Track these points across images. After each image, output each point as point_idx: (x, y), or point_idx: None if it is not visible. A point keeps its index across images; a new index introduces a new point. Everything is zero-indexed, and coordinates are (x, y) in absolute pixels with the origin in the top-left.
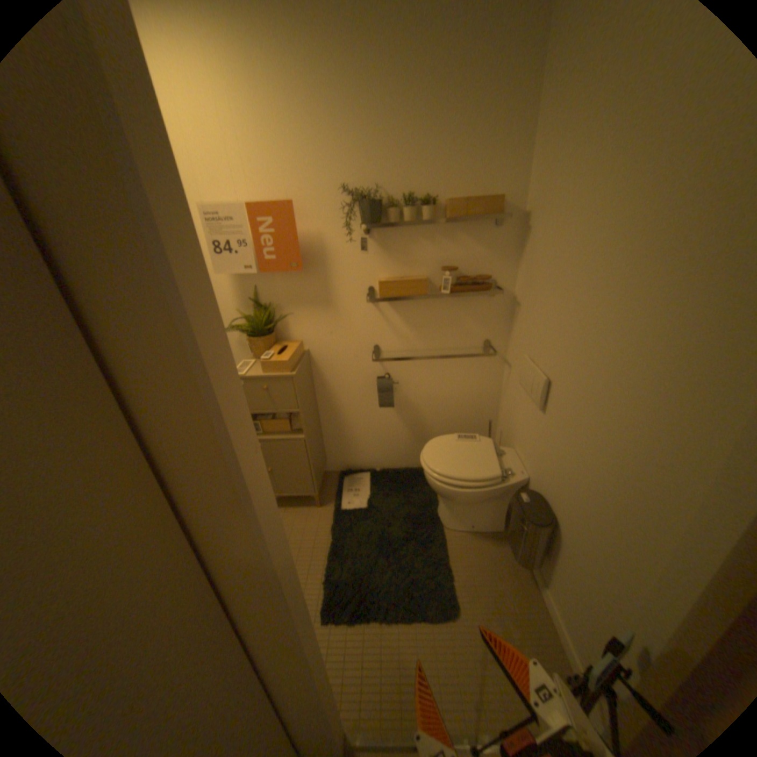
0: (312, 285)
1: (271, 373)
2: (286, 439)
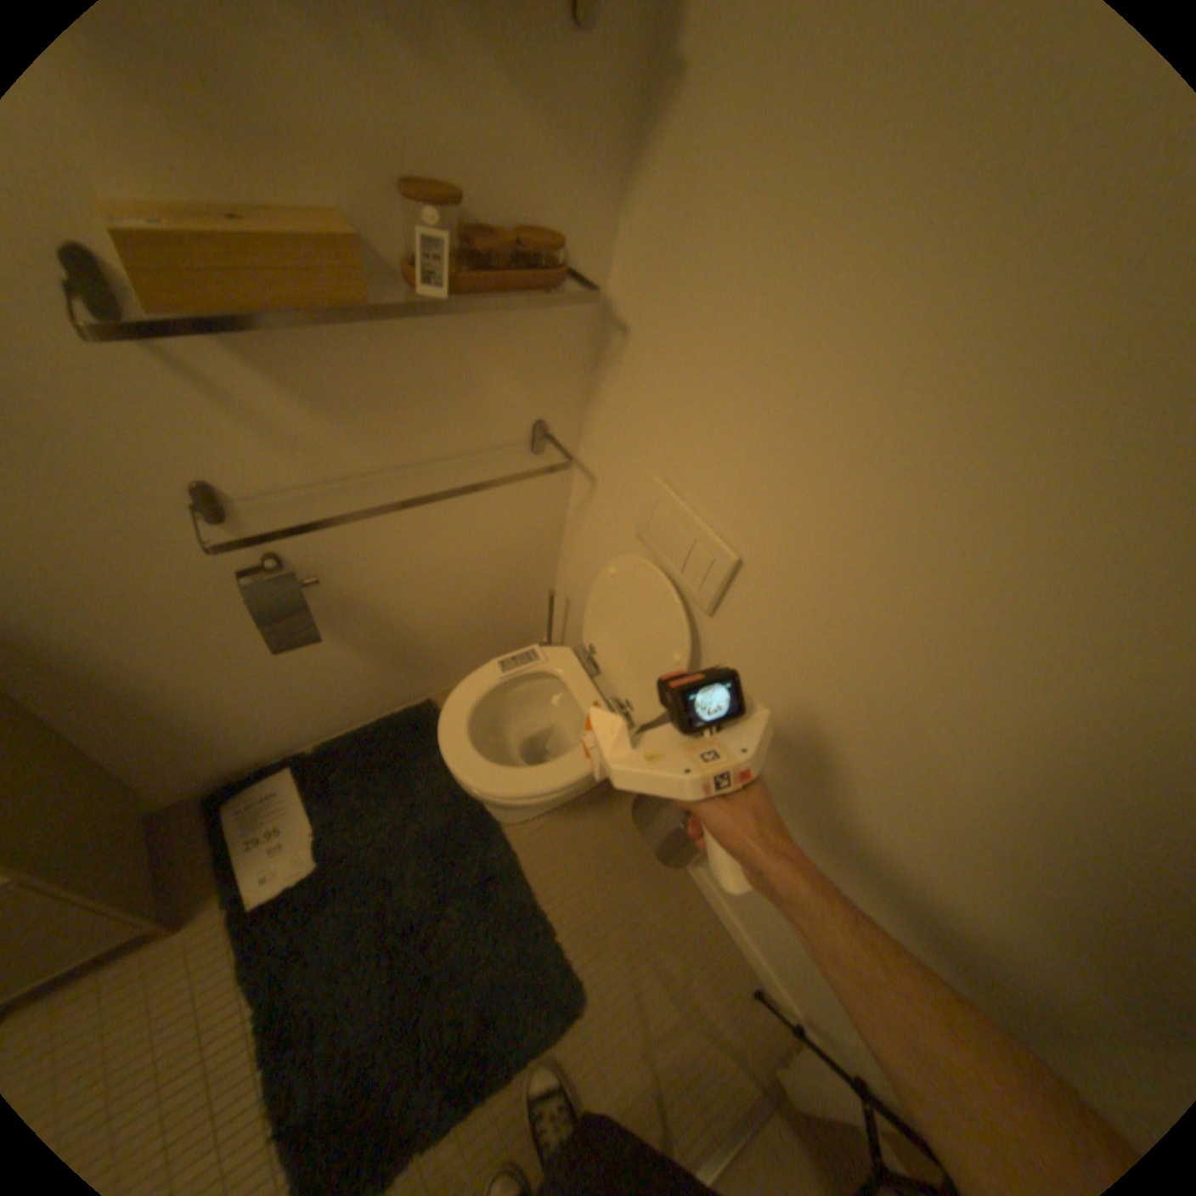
0: None
1: None
2: None
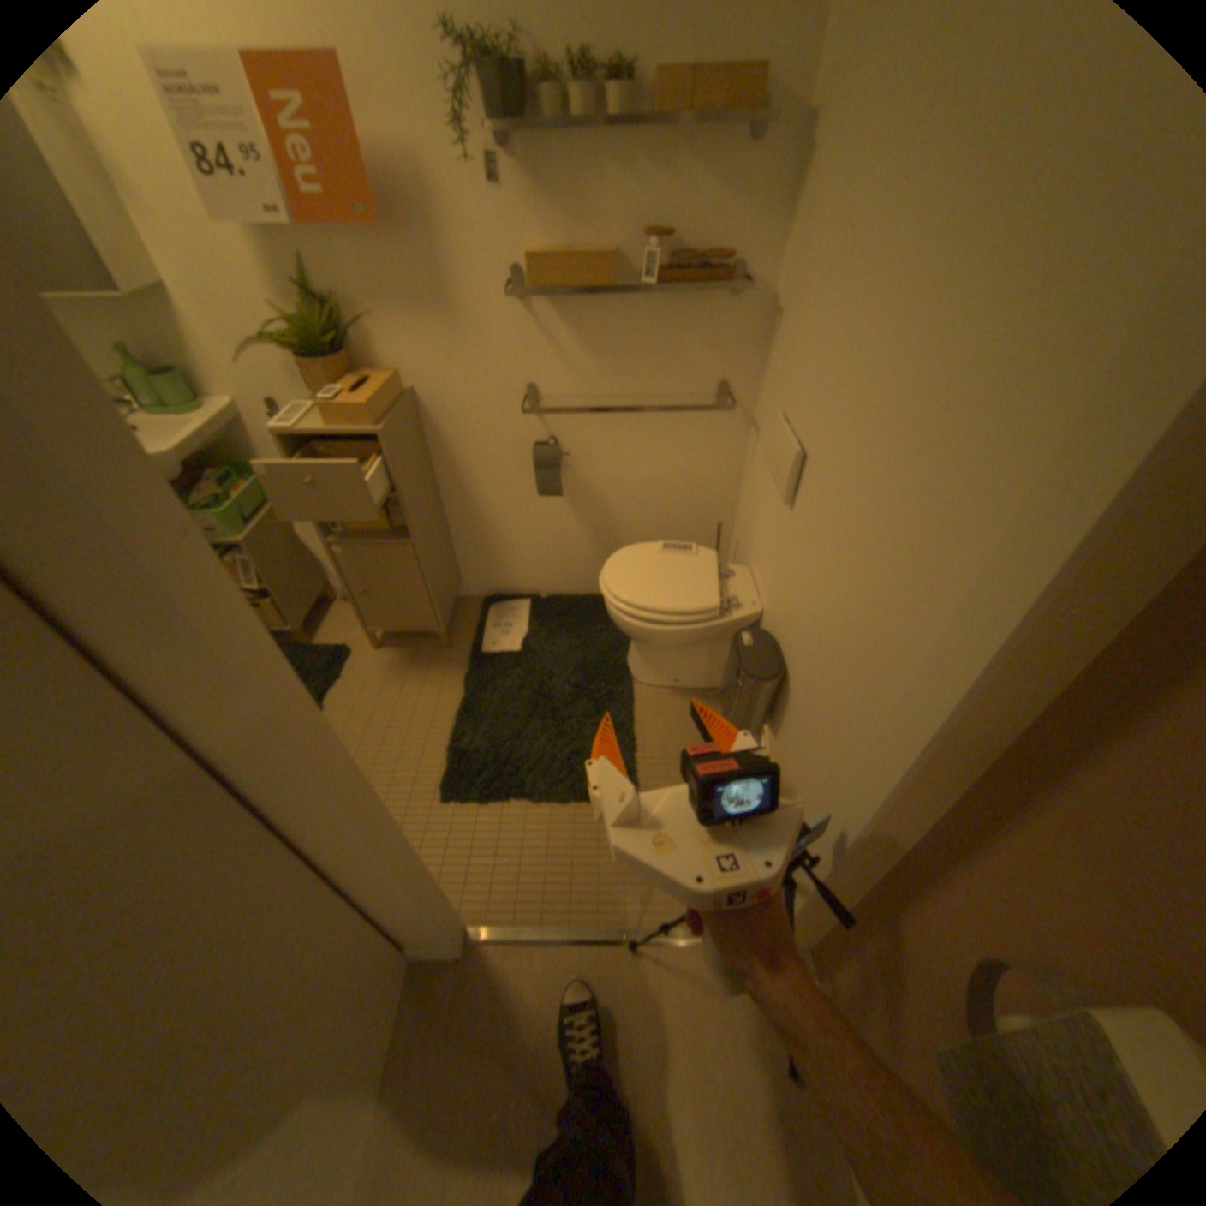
0: (403, 257)
1: (338, 428)
2: (382, 543)
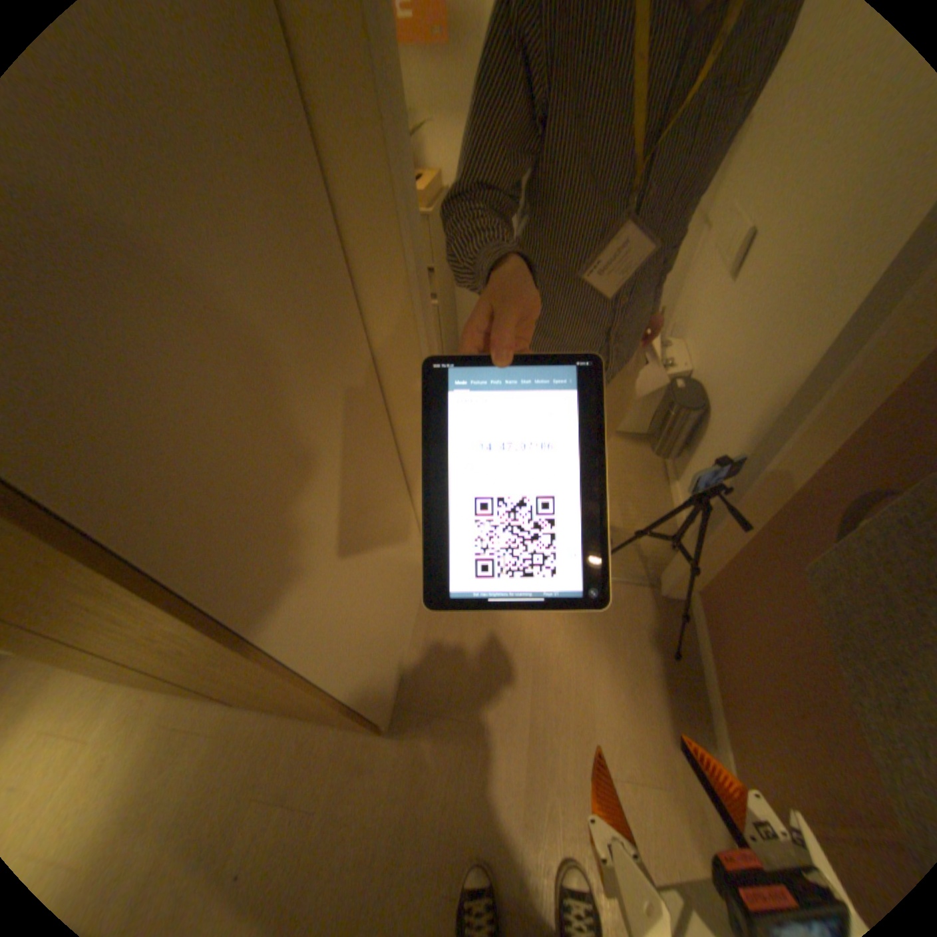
0: (457, 75)
1: None
2: None
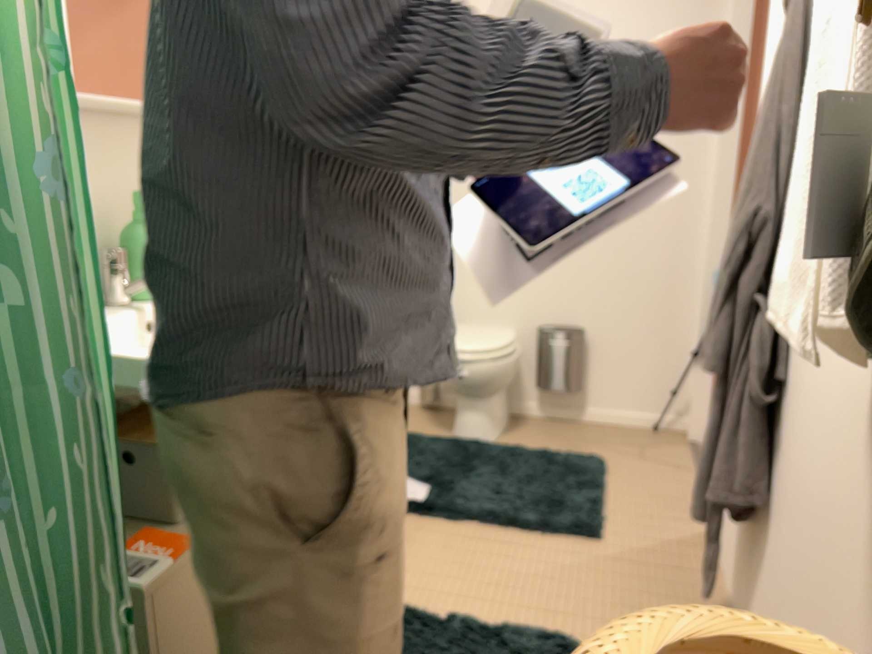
0: None
1: None
2: None
